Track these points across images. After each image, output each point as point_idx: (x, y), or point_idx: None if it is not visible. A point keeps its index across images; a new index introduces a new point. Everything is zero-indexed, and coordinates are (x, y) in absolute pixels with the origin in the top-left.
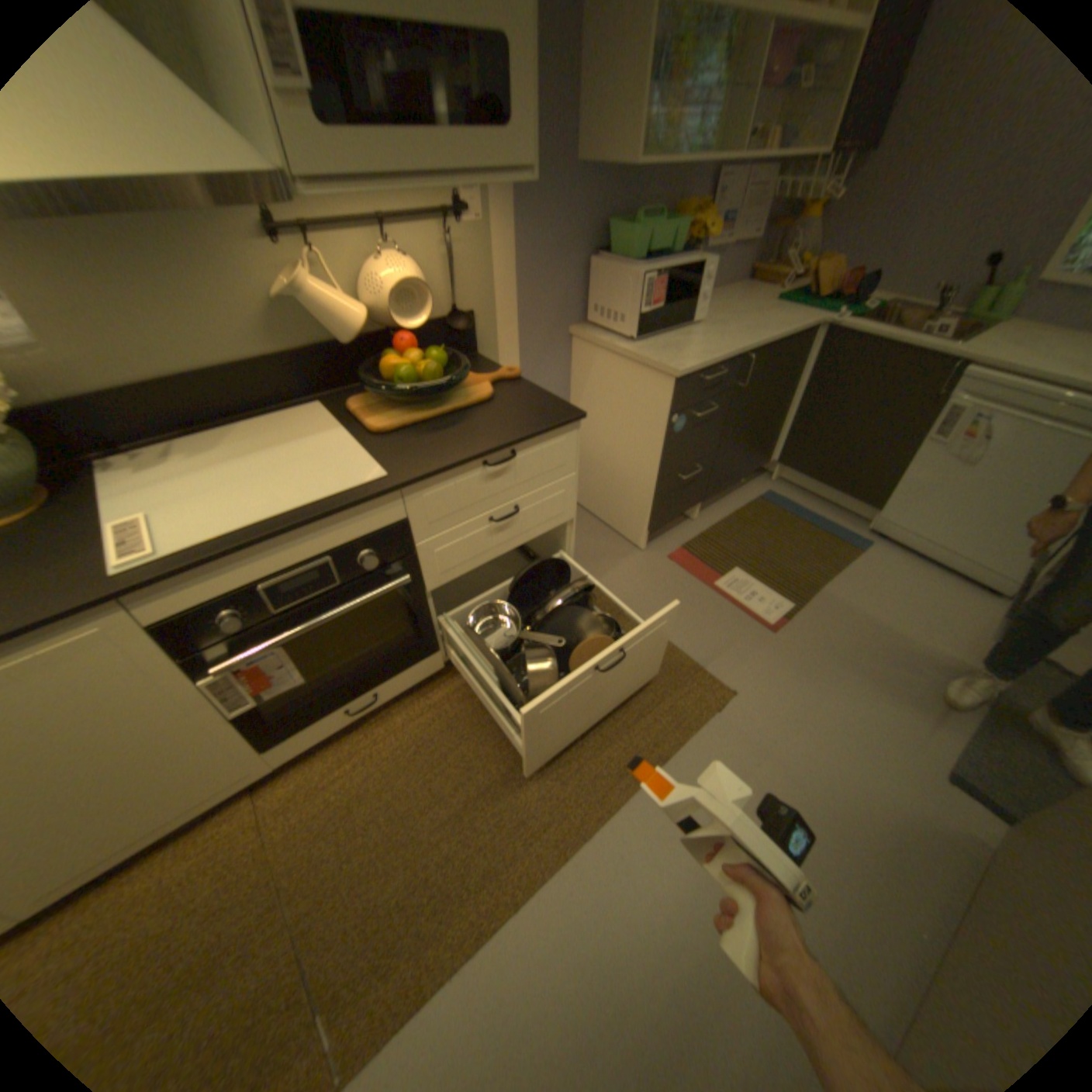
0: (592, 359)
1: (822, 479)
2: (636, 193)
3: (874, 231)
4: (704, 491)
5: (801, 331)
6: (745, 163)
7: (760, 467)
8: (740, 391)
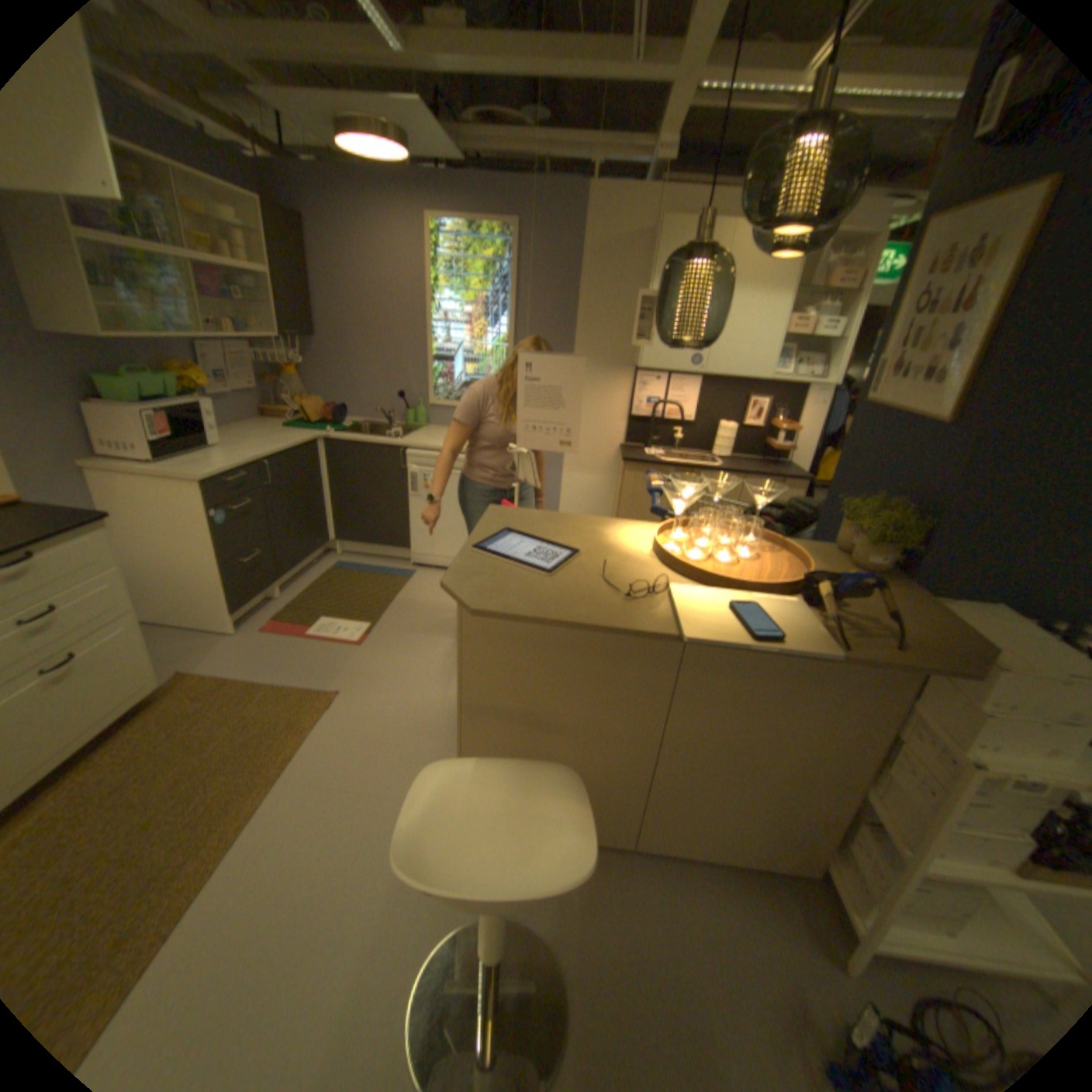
0: (114, 484)
1: (369, 541)
2: (114, 356)
3: (336, 383)
4: (275, 571)
5: (302, 444)
6: (217, 340)
7: (322, 546)
8: (269, 488)
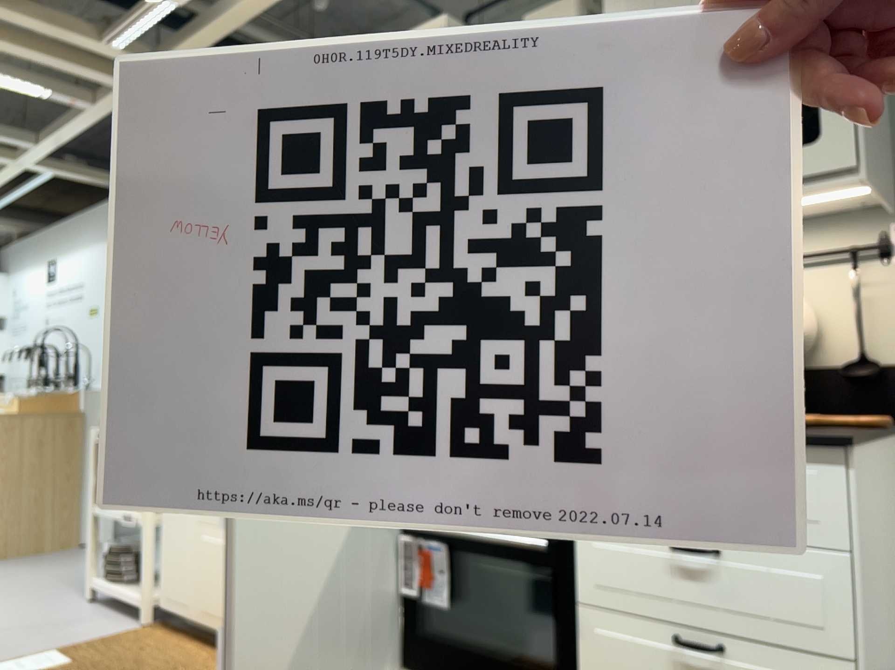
0: None
1: None
2: None
3: None
4: None
5: None
6: None
7: None
8: None
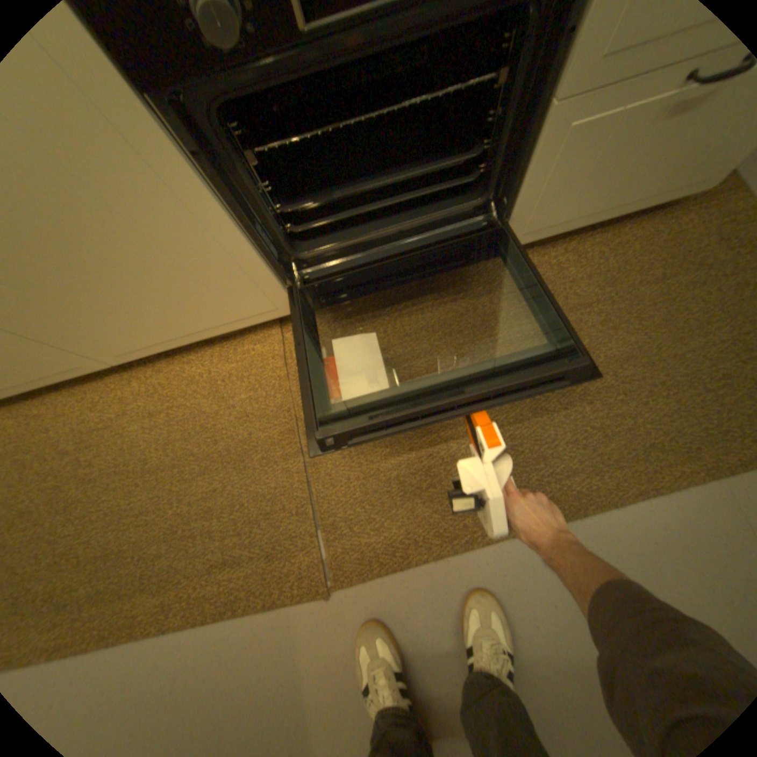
0: None
1: None
2: None
3: None
4: None
5: None
6: None
7: None
8: None
